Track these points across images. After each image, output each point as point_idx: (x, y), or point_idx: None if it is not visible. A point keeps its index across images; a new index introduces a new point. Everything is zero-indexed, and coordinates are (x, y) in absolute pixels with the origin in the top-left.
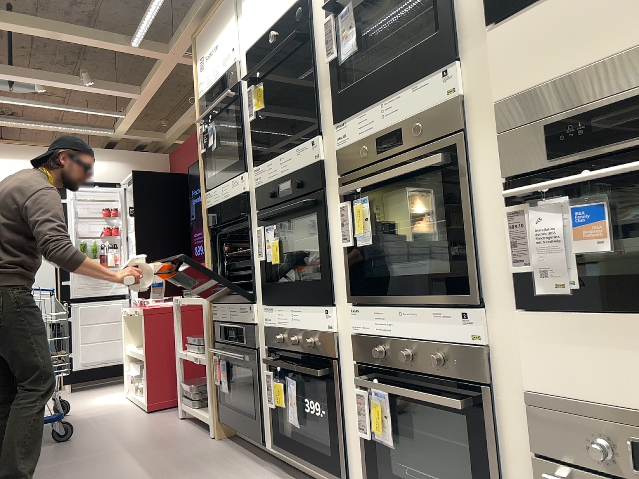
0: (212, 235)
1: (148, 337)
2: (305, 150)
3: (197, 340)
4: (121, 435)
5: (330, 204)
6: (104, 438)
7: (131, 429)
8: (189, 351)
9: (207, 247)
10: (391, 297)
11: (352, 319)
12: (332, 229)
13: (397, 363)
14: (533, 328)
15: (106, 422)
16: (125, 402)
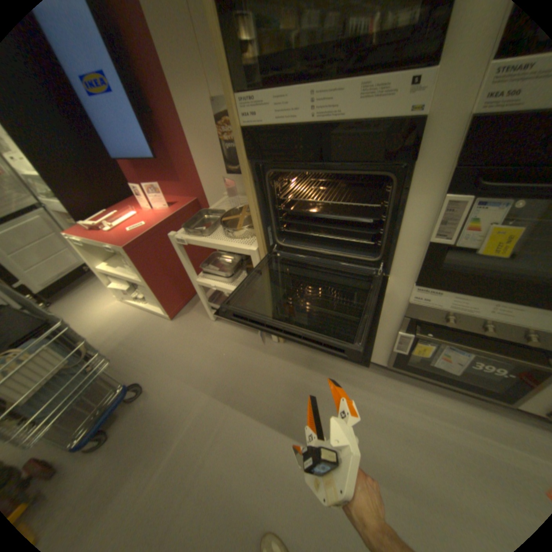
0: (260, 173)
1: (142, 270)
2: None
3: (225, 273)
4: (187, 365)
5: None
6: (175, 375)
7: (186, 353)
8: (210, 278)
9: (256, 192)
10: None
11: None
12: None
13: None
14: None
15: (147, 348)
16: (128, 309)
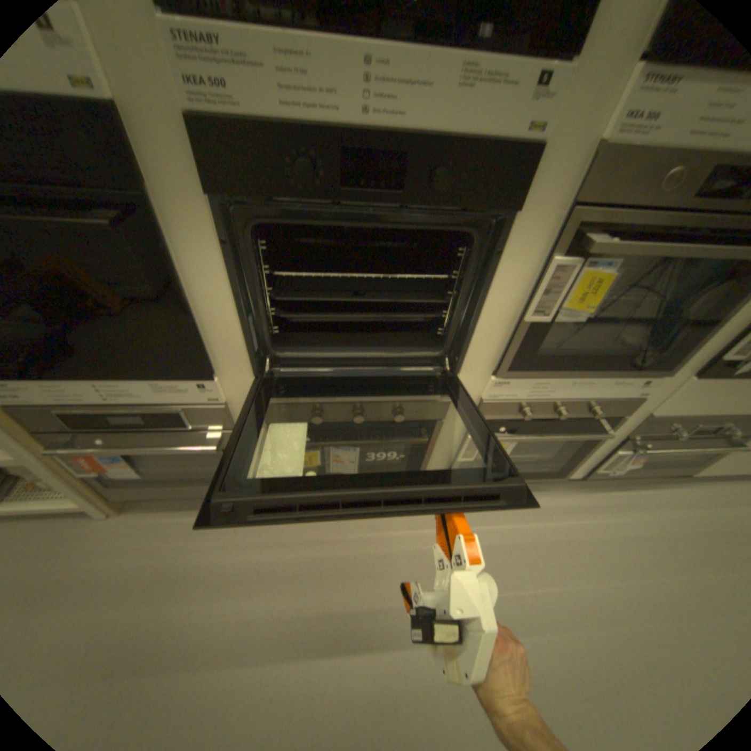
0: None
1: None
2: (509, 84)
3: None
4: None
5: (513, 242)
6: None
7: None
8: None
9: None
10: (574, 371)
11: (488, 386)
12: (497, 284)
13: (542, 415)
14: (696, 387)
15: None
16: None
